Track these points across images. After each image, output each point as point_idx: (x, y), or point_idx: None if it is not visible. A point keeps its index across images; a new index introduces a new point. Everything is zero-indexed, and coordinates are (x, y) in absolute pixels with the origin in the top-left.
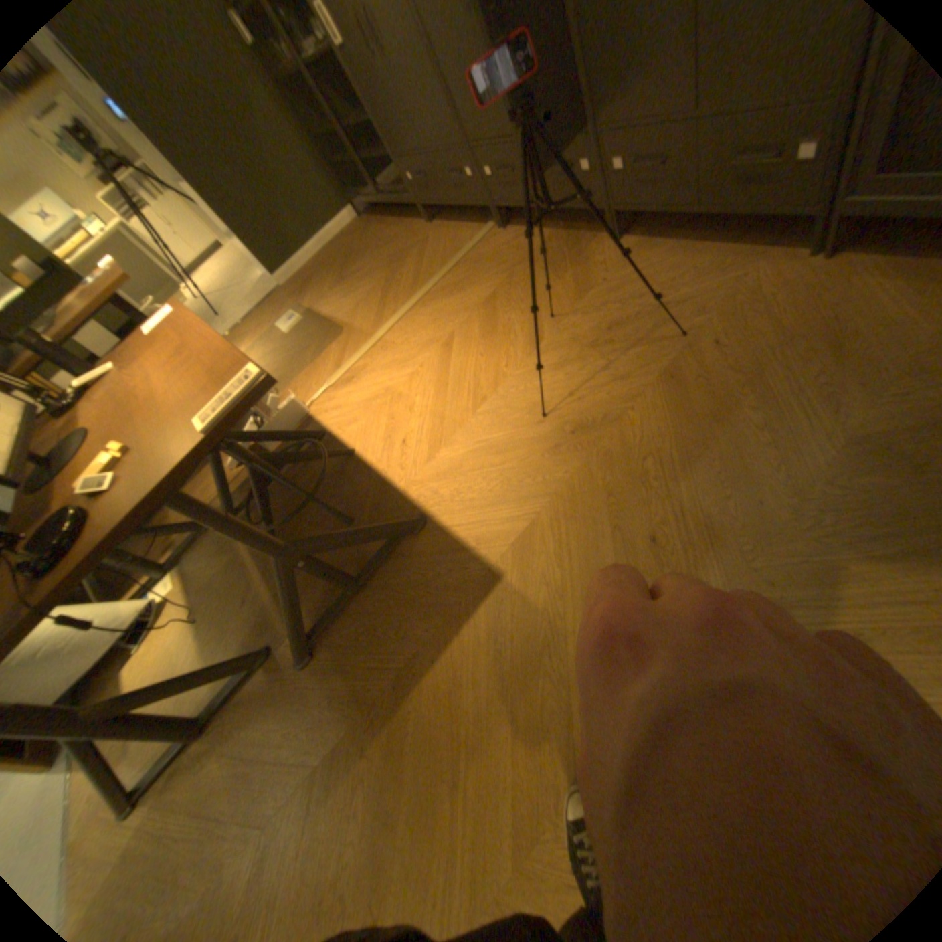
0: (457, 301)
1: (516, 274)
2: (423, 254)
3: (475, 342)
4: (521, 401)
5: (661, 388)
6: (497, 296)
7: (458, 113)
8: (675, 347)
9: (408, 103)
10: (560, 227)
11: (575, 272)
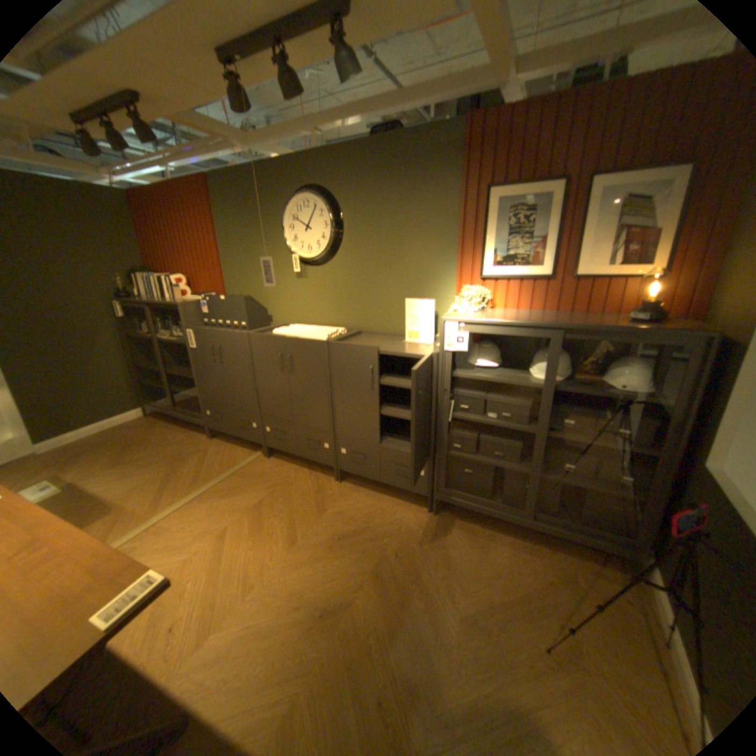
0: (230, 504)
1: (276, 492)
2: (203, 461)
3: (244, 539)
4: (280, 591)
5: (370, 584)
6: (262, 505)
7: (257, 400)
8: (375, 557)
9: (227, 385)
10: (305, 467)
11: (315, 499)
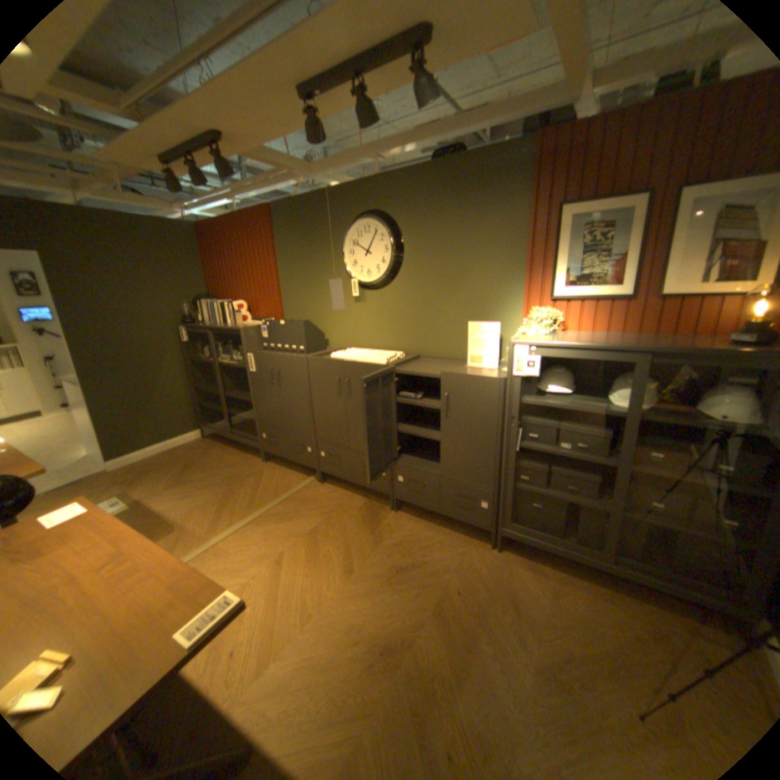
0: (286, 529)
1: (331, 519)
2: (258, 485)
3: (300, 566)
4: (339, 623)
5: (432, 623)
6: (317, 532)
7: (313, 424)
8: (436, 594)
9: (283, 409)
10: (358, 495)
11: (371, 528)
